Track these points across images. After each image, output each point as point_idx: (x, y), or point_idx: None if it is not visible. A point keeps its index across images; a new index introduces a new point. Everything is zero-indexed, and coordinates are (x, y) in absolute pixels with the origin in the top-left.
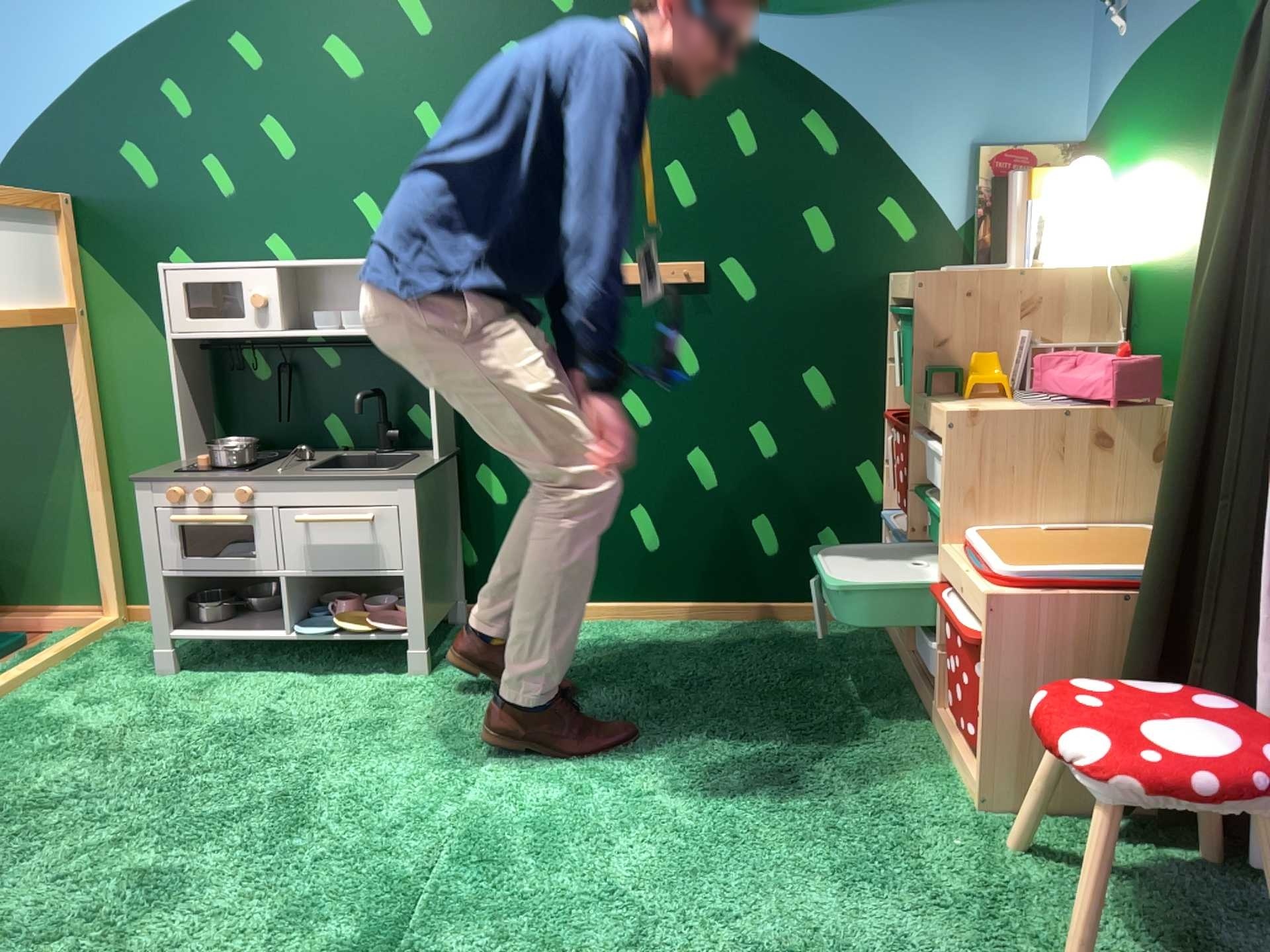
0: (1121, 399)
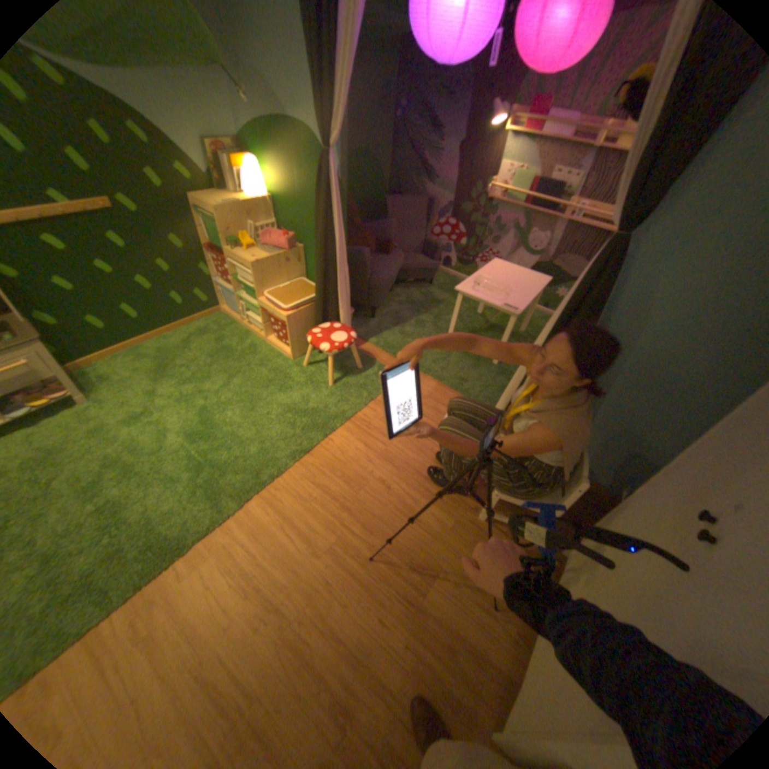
0: (289, 249)
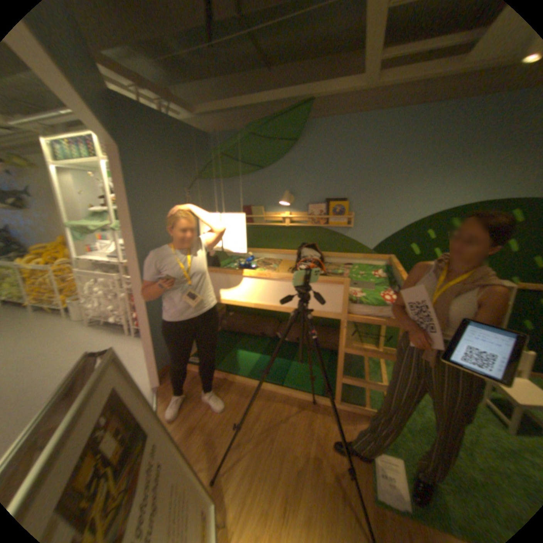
0: None
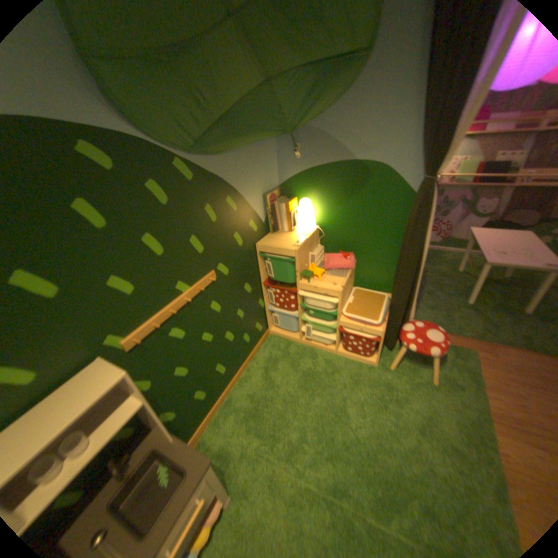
0: (354, 266)
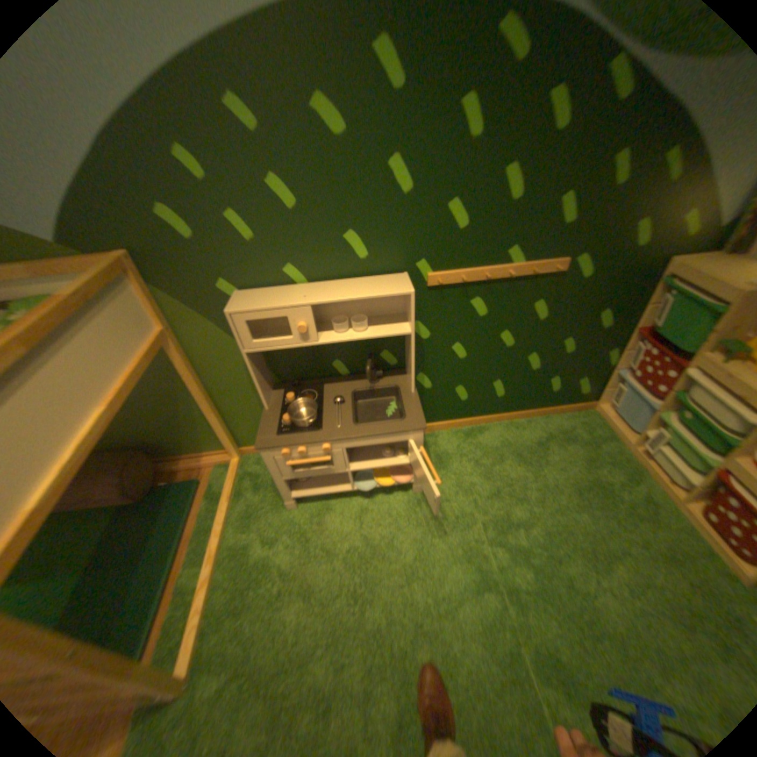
0: None
